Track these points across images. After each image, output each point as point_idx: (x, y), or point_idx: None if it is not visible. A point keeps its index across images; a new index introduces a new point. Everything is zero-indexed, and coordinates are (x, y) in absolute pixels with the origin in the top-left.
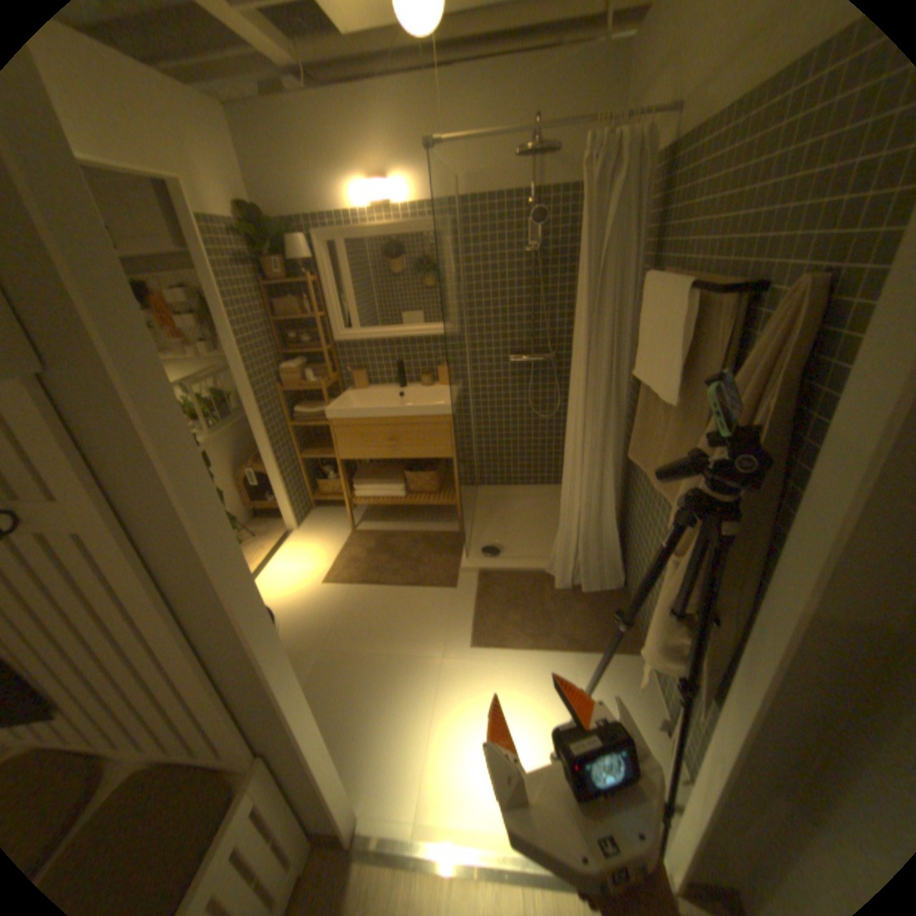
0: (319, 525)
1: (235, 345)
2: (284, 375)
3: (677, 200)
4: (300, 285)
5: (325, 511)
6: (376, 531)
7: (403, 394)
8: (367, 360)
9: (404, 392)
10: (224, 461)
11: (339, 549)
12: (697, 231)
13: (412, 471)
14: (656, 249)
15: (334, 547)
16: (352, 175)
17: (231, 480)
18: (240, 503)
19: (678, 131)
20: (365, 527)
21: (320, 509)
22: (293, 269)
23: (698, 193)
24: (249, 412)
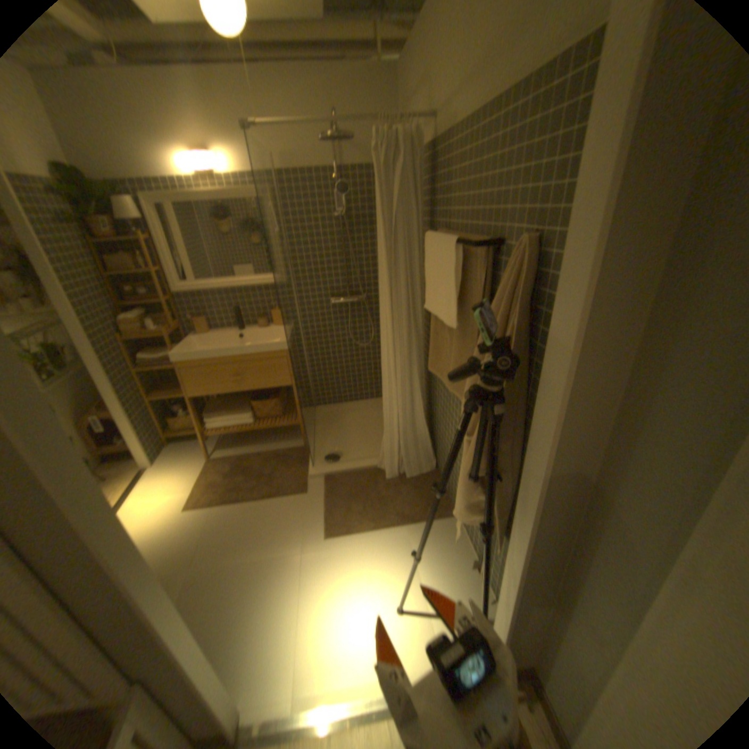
0: (173, 461)
1: (66, 301)
2: (122, 327)
3: (440, 182)
4: (132, 245)
5: (177, 448)
6: (229, 458)
7: (242, 337)
8: (206, 310)
9: (243, 335)
10: (64, 415)
11: (196, 480)
12: (455, 204)
13: (257, 402)
14: (430, 217)
15: (190, 479)
16: (176, 148)
17: (73, 432)
18: (86, 454)
19: (435, 133)
20: (218, 457)
21: (173, 447)
22: (123, 231)
23: (453, 178)
24: (89, 365)
